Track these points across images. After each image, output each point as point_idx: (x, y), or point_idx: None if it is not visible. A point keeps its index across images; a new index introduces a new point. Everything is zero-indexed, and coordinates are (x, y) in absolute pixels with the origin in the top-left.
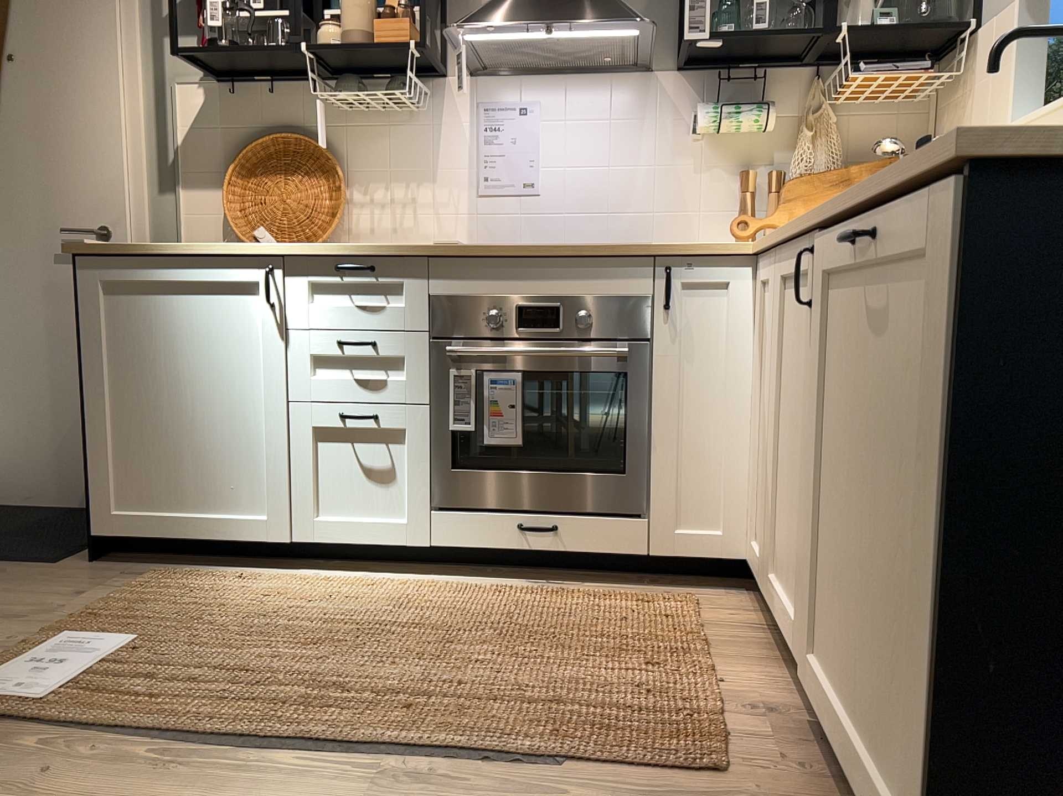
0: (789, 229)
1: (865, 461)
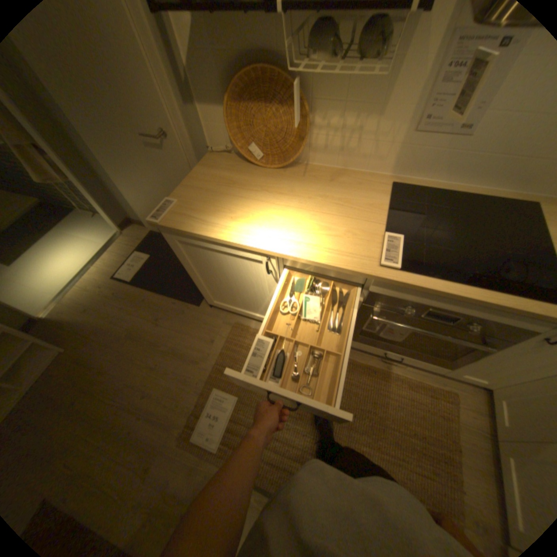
0: None
1: None
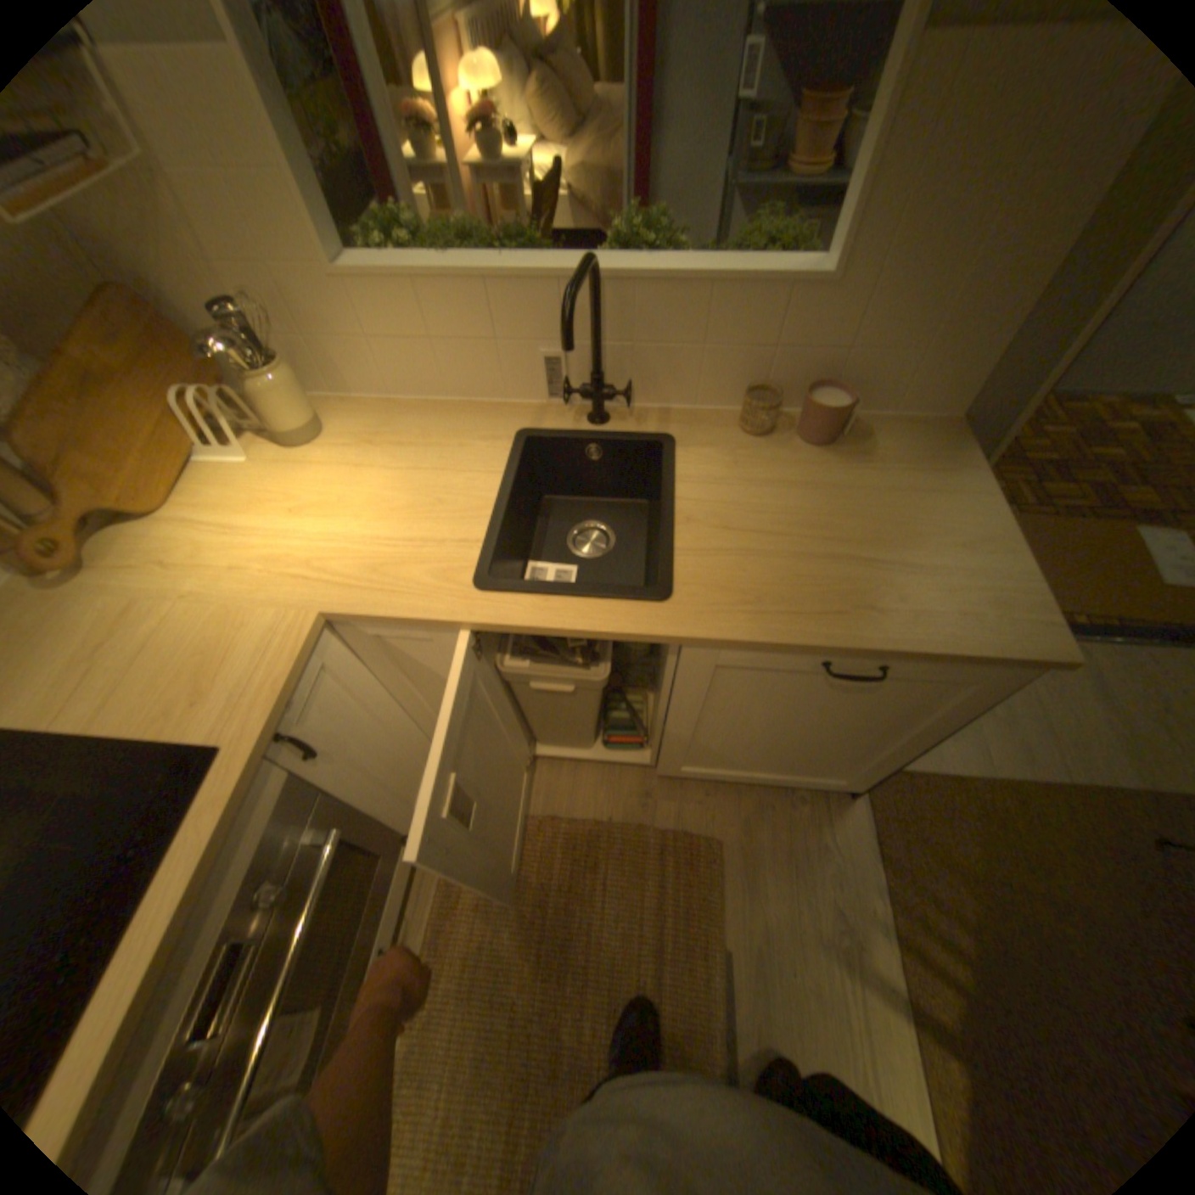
0: (538, 627)
1: (773, 724)
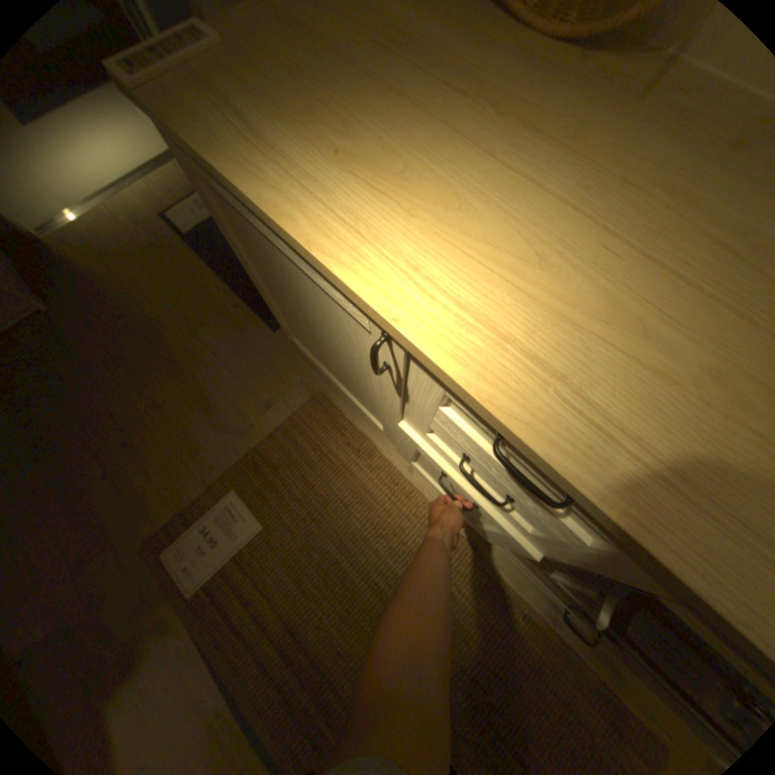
0: None
1: None
